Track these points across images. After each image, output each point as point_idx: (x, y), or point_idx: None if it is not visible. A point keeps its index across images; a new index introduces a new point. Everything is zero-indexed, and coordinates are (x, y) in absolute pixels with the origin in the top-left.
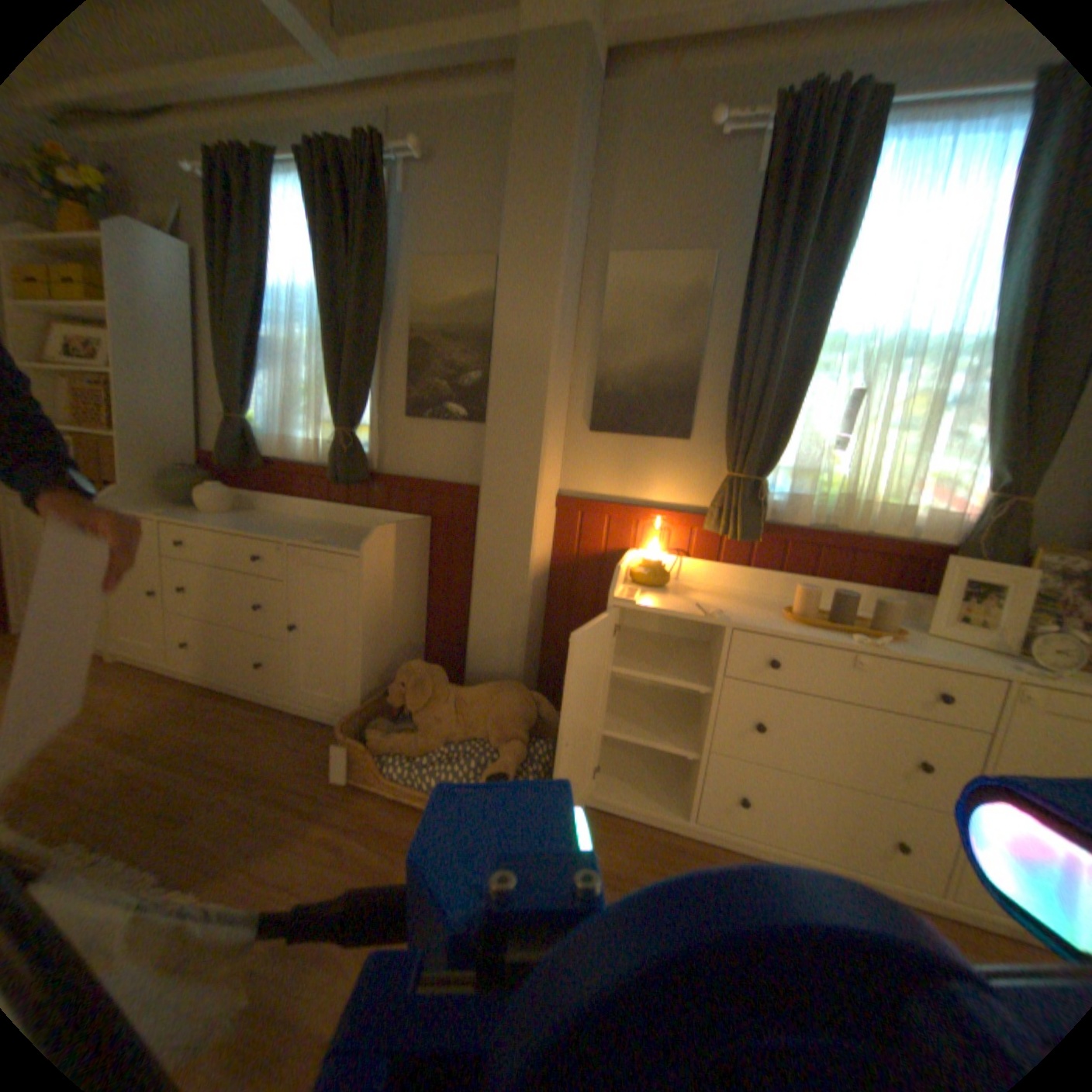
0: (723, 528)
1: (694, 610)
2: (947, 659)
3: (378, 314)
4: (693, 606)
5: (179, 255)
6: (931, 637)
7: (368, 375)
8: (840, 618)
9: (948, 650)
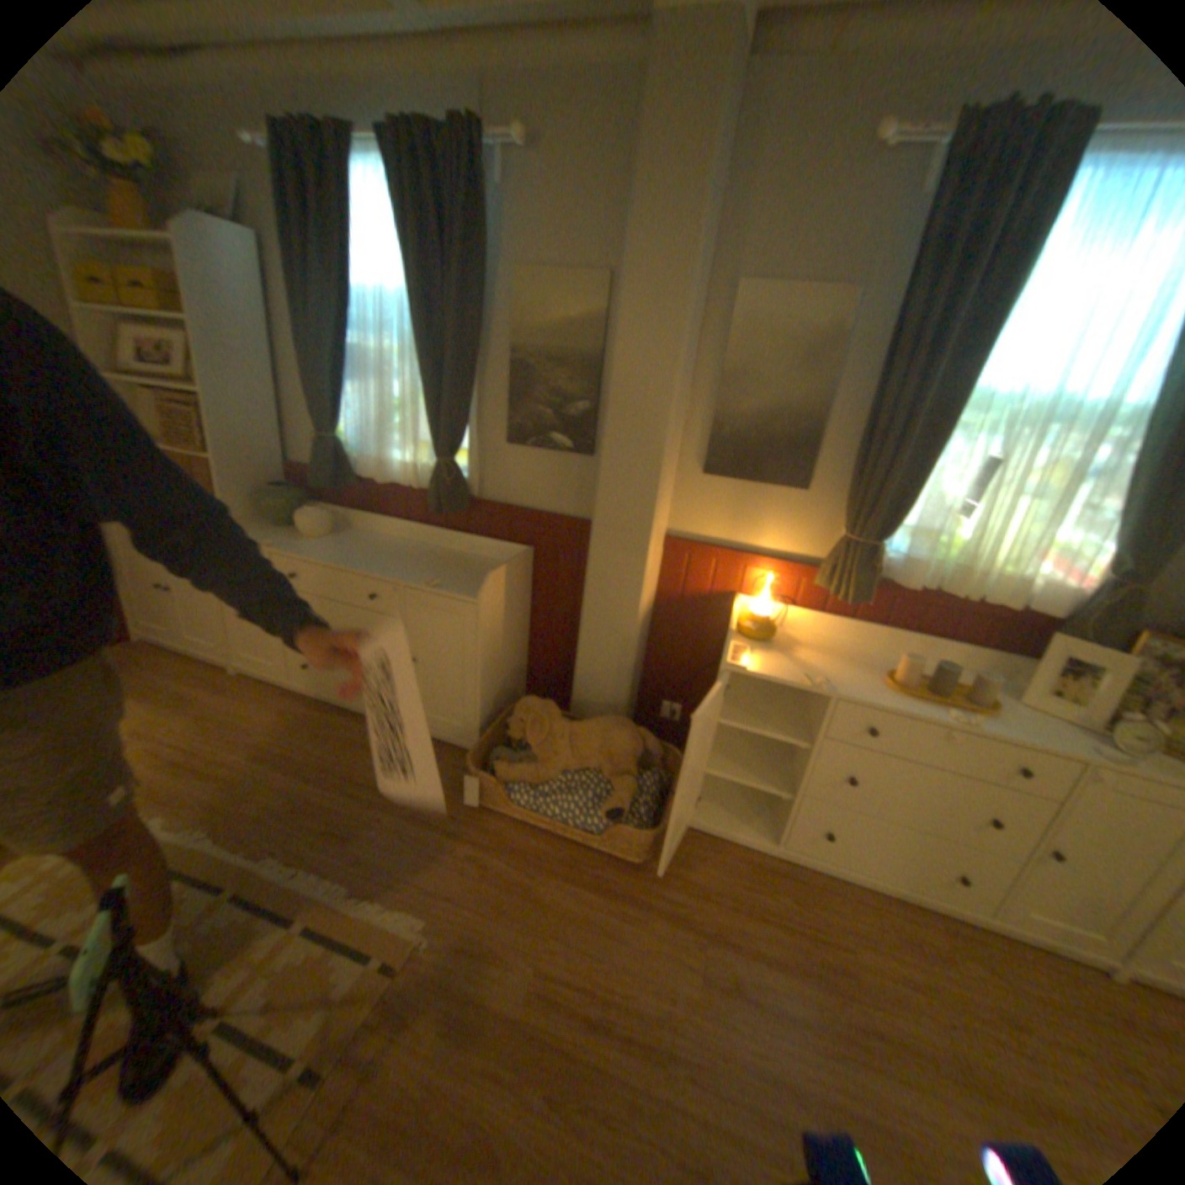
0: (833, 585)
1: (801, 676)
2: (1034, 739)
3: (476, 333)
4: (800, 669)
5: (245, 245)
6: (1023, 706)
7: (467, 400)
8: (939, 689)
9: (1036, 724)
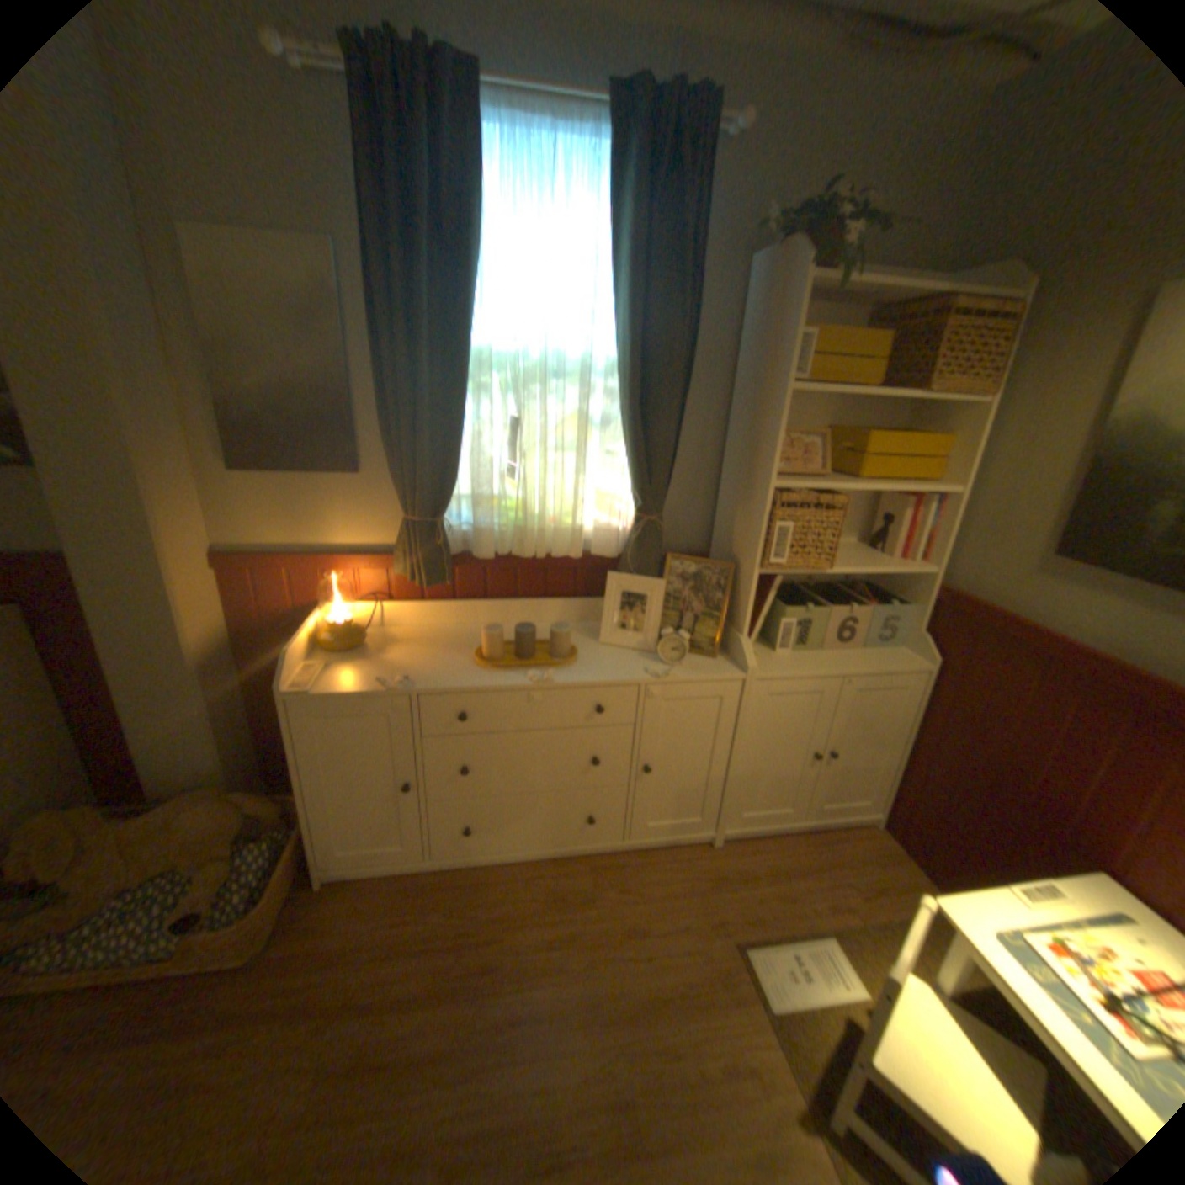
0: (412, 571)
1: (379, 681)
2: (598, 675)
3: None
4: (381, 672)
5: None
6: (600, 645)
7: None
8: (521, 651)
9: (606, 659)
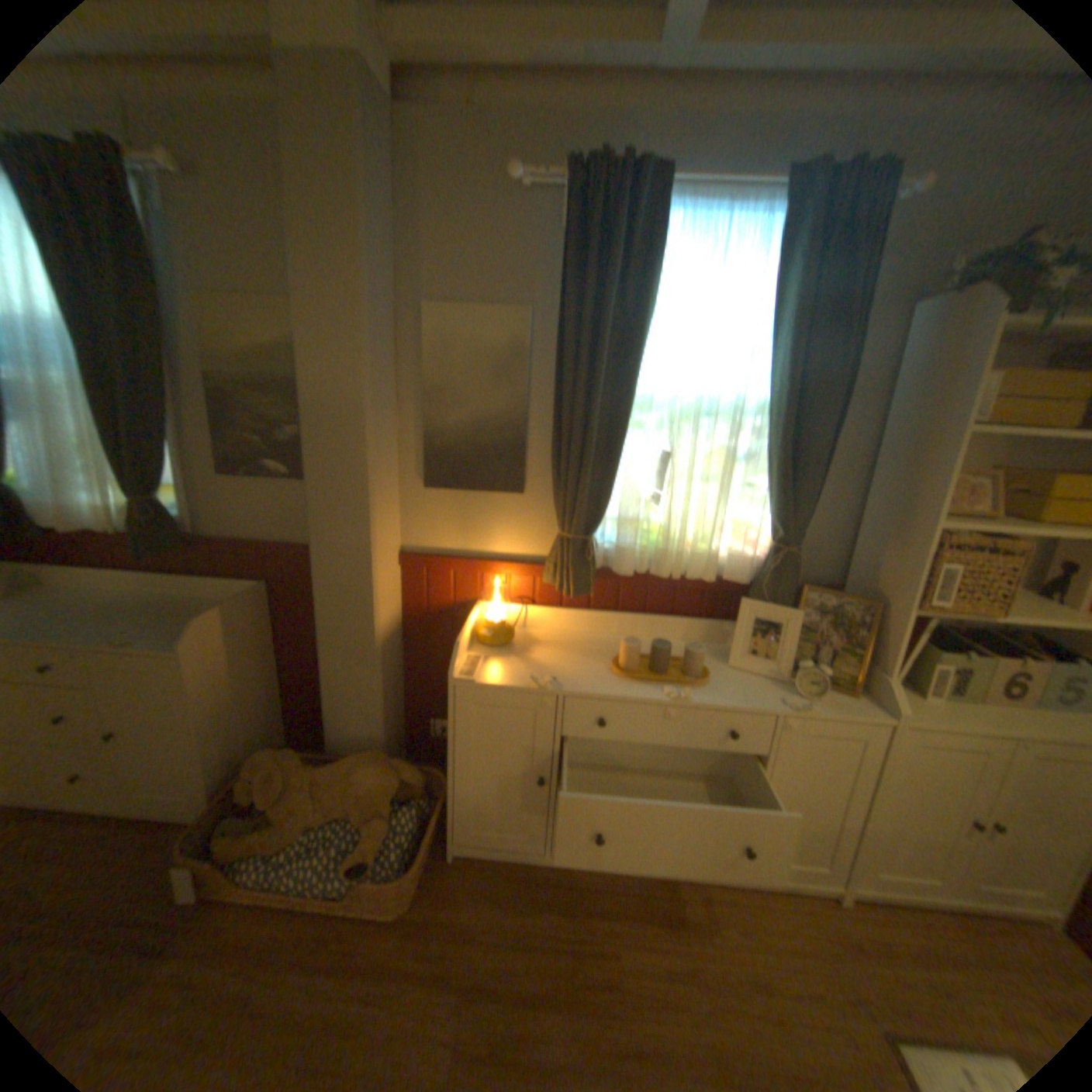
0: (559, 581)
1: (530, 678)
2: (734, 700)
3: (153, 360)
4: (531, 670)
5: None
6: (730, 668)
7: (154, 432)
8: (656, 666)
9: (738, 684)
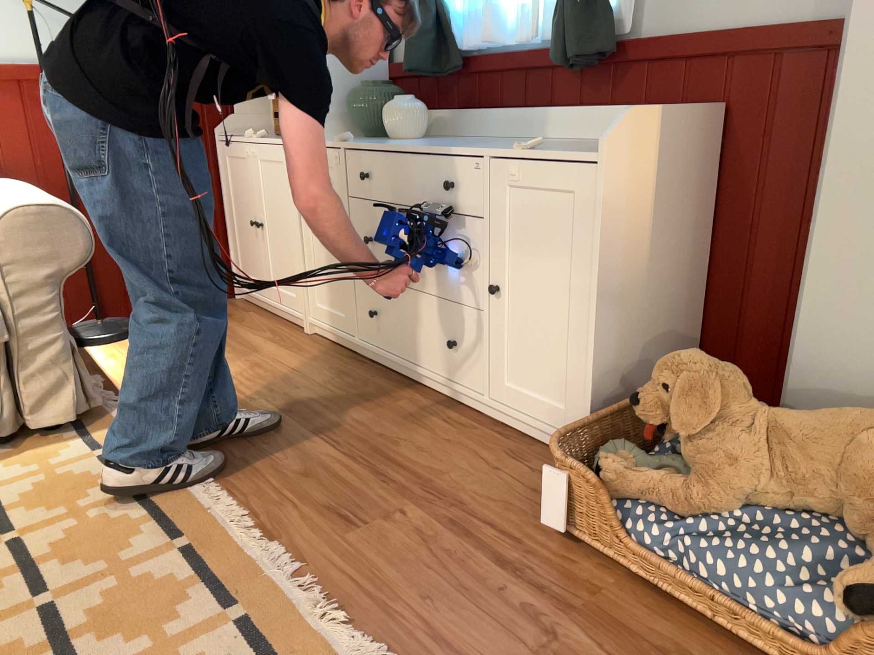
0: None
1: None
2: None
3: None
4: None
5: None
6: None
7: None
8: None
9: None
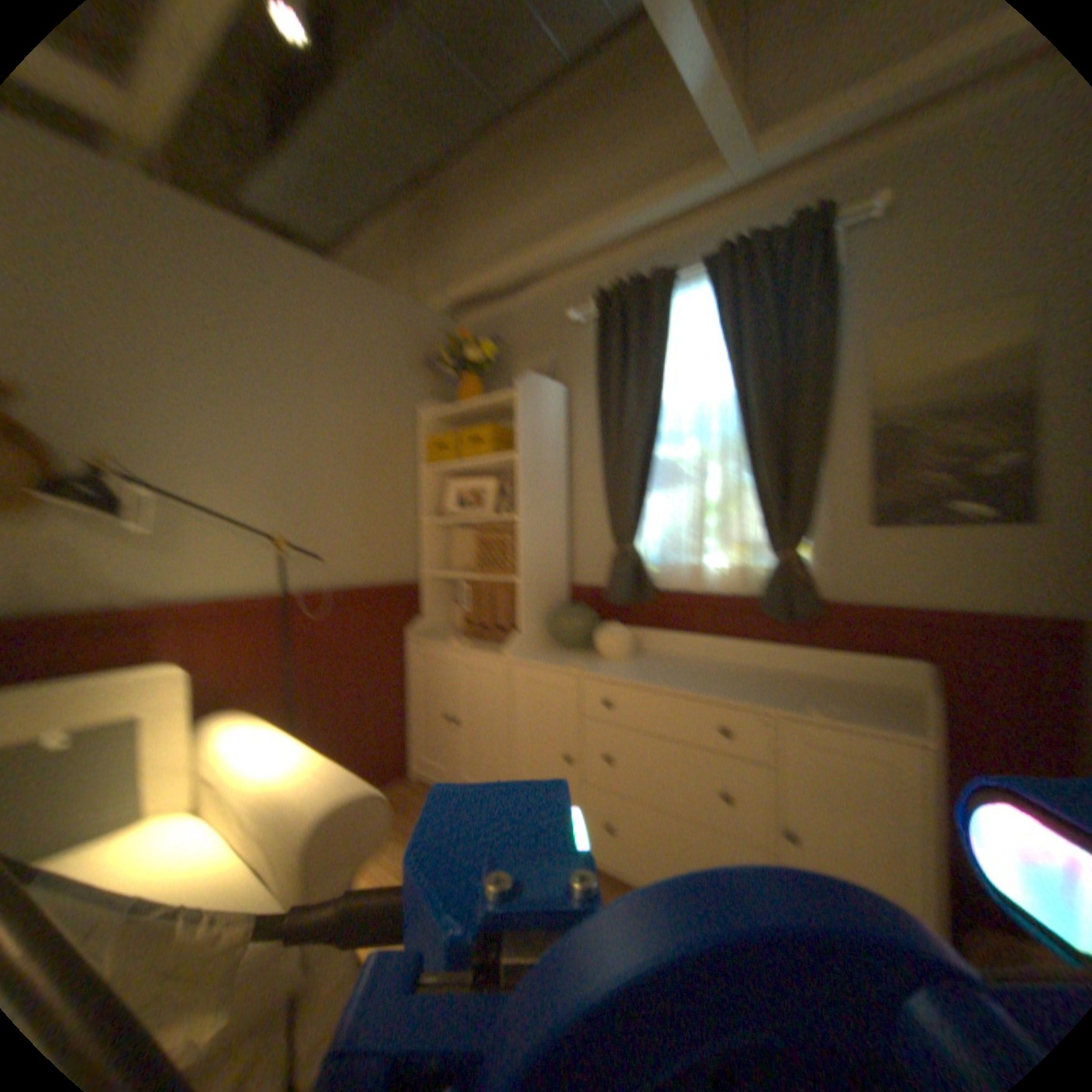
0: None
1: None
2: None
3: (831, 405)
4: None
5: (561, 395)
6: None
7: (820, 480)
8: None
9: None
